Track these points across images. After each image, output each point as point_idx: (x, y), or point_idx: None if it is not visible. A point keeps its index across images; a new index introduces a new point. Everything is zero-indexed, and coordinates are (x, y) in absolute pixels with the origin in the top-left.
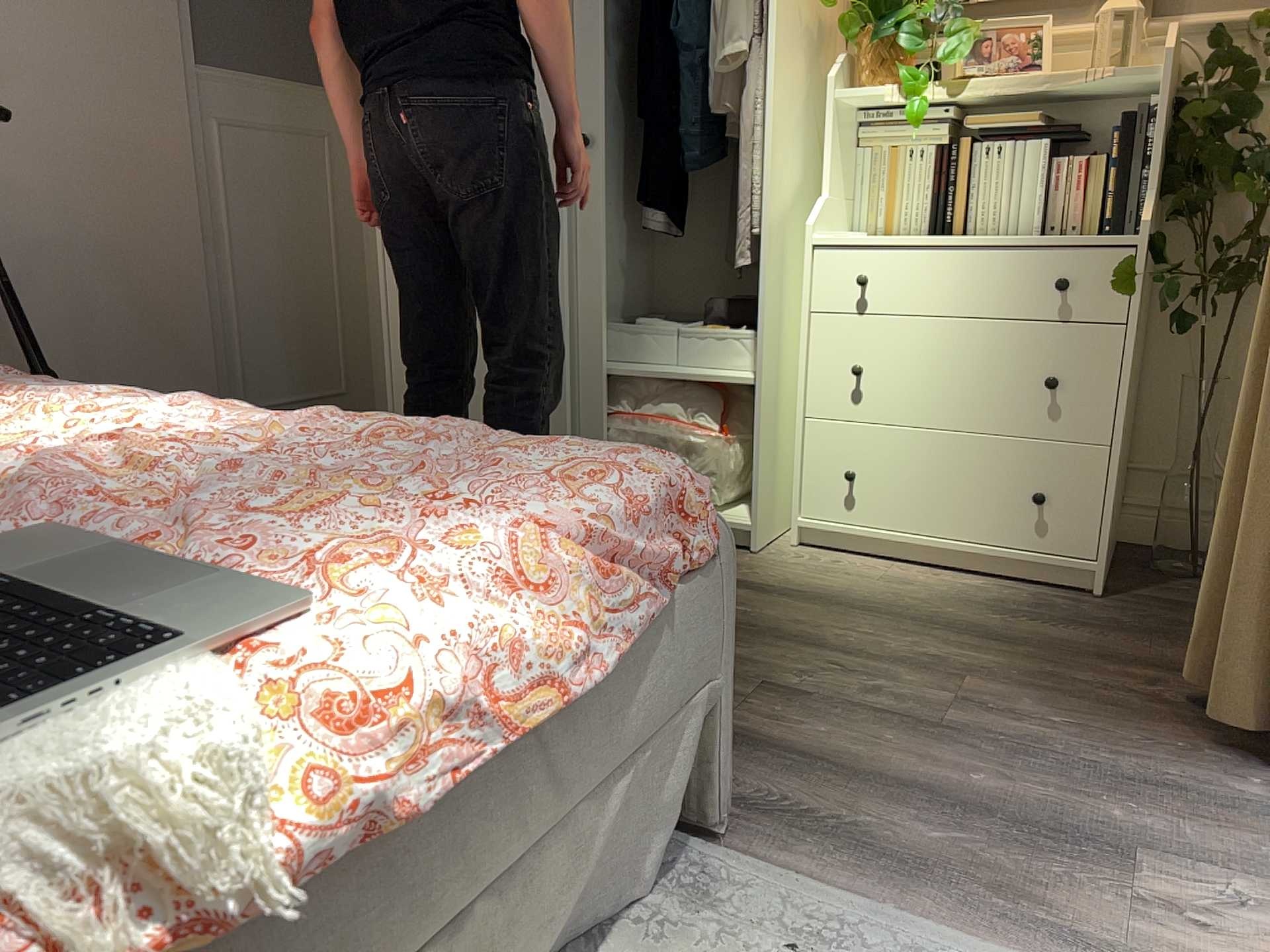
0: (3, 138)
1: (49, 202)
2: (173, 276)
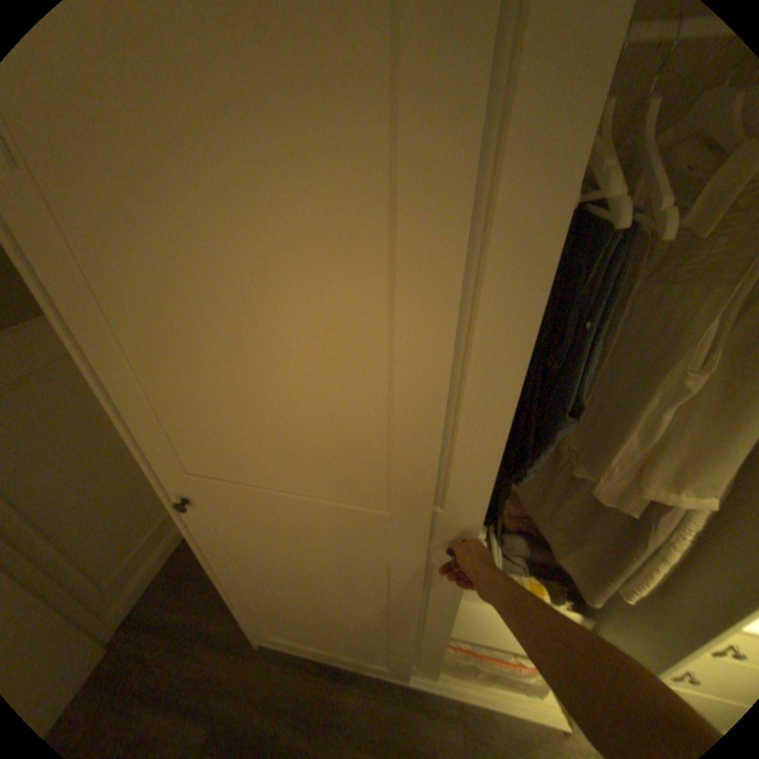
0: None
1: None
2: None
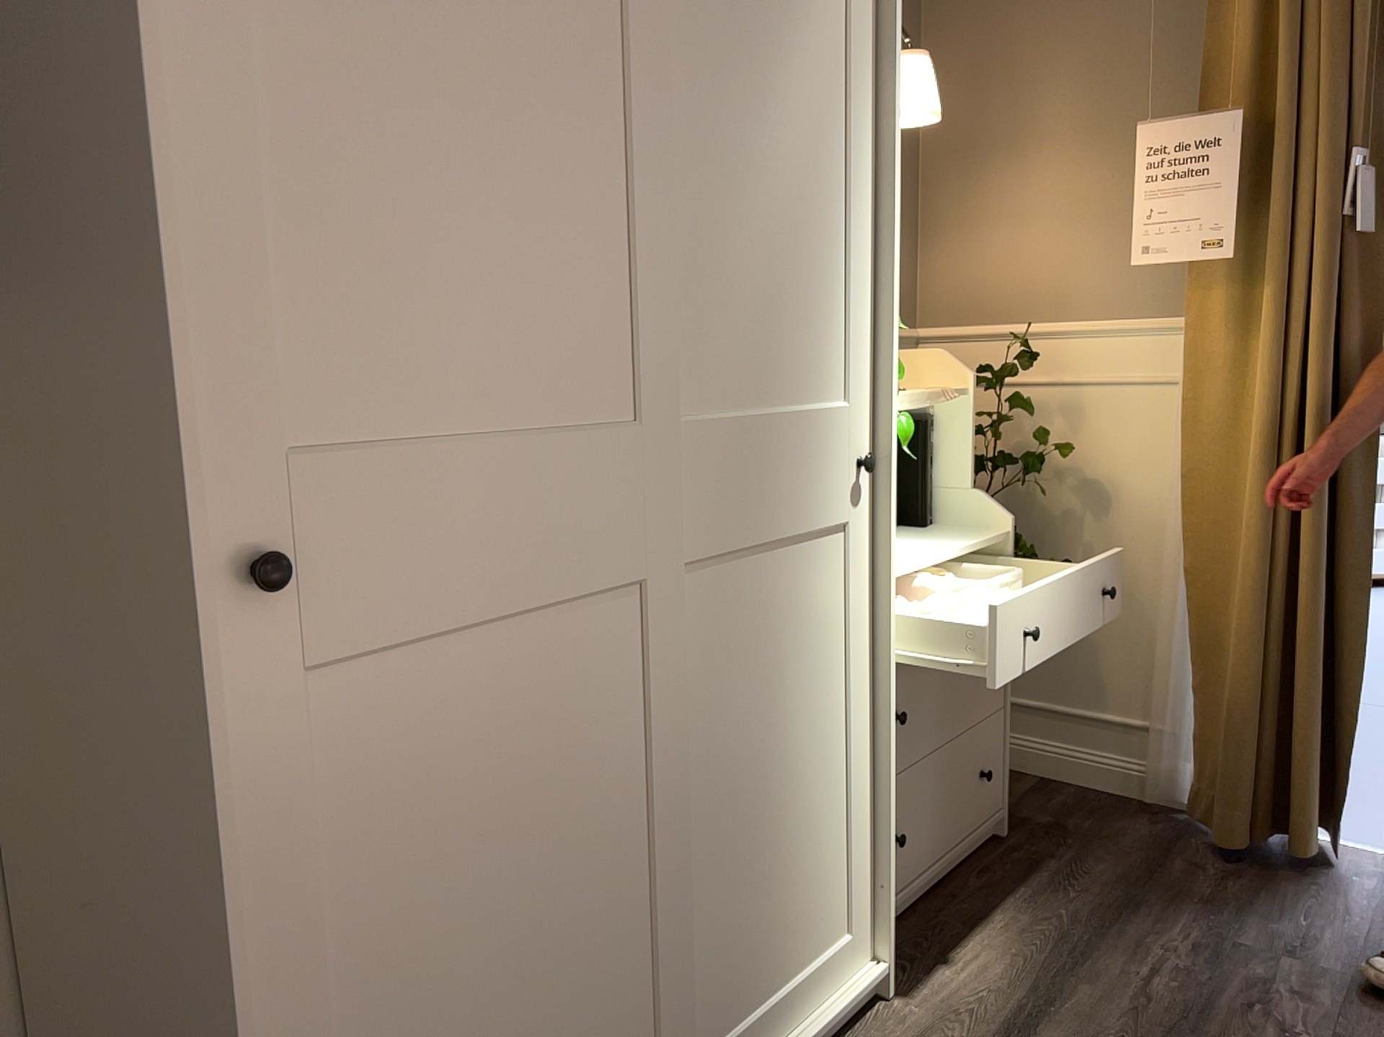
0: None
1: None
2: None
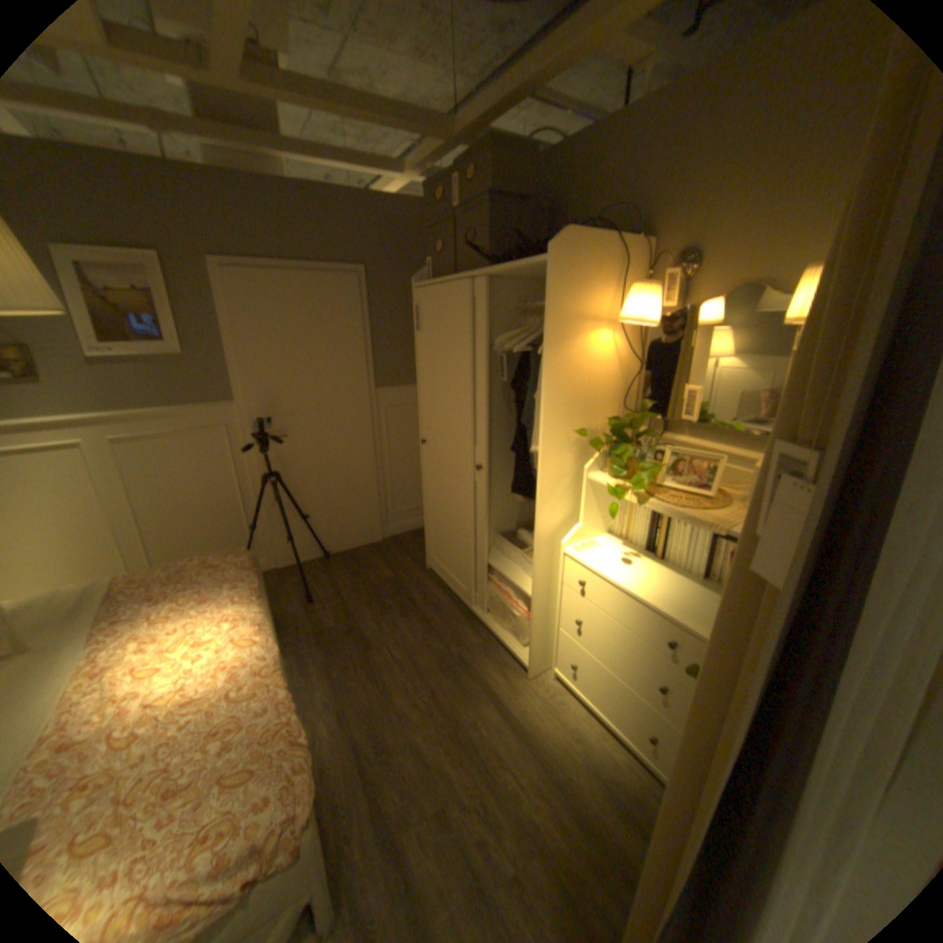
0: (294, 432)
1: (311, 451)
2: (359, 470)
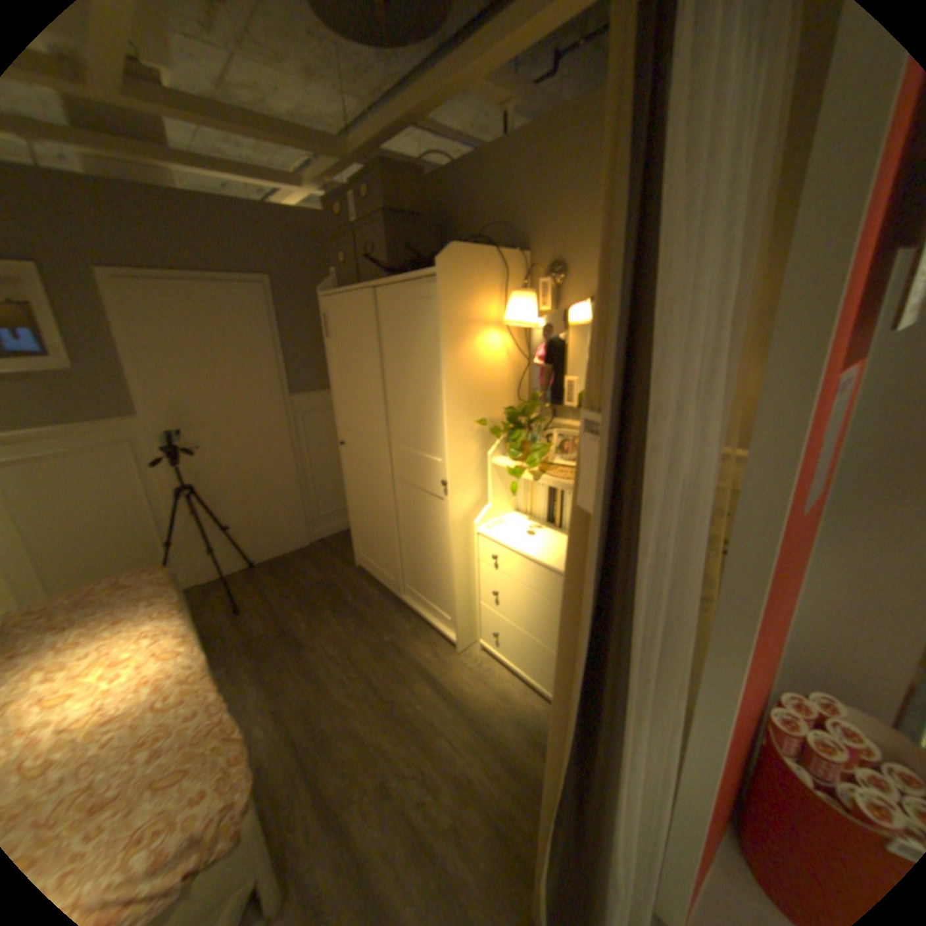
0: (205, 444)
1: (225, 462)
2: (279, 477)
